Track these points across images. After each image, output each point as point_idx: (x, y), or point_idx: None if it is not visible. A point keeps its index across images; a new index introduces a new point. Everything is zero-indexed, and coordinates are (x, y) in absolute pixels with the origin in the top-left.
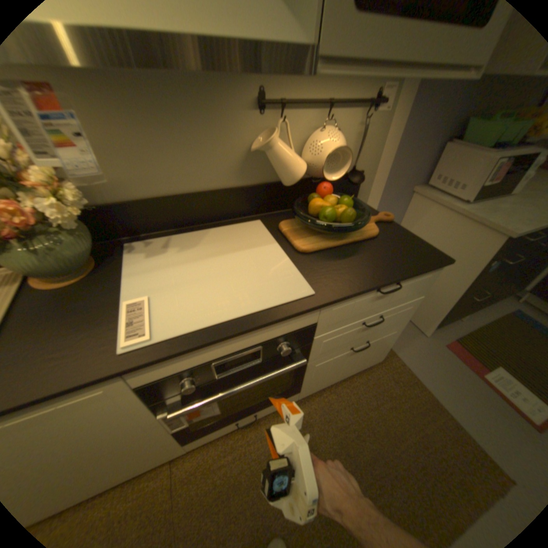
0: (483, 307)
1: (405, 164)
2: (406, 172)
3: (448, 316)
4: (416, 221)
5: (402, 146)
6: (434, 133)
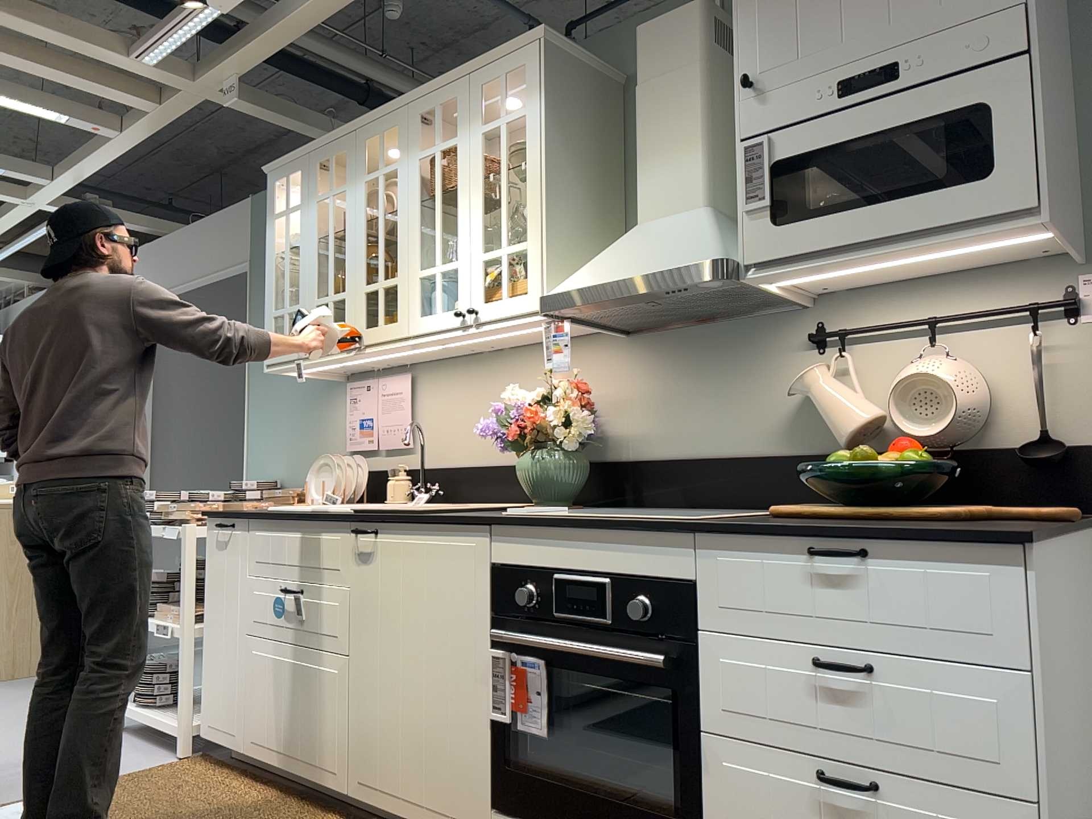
0: None
1: None
2: None
3: None
4: None
5: None
6: None
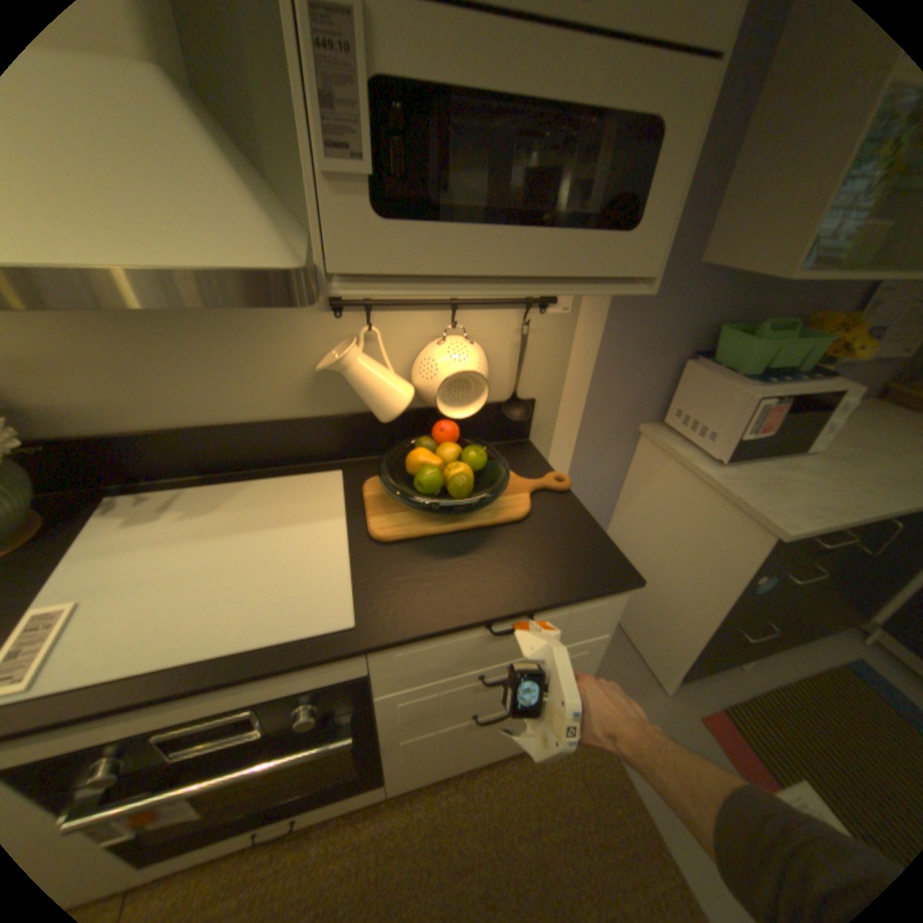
0: (779, 651)
1: (614, 390)
2: (619, 402)
3: (698, 663)
4: (646, 481)
5: (604, 363)
6: (662, 345)
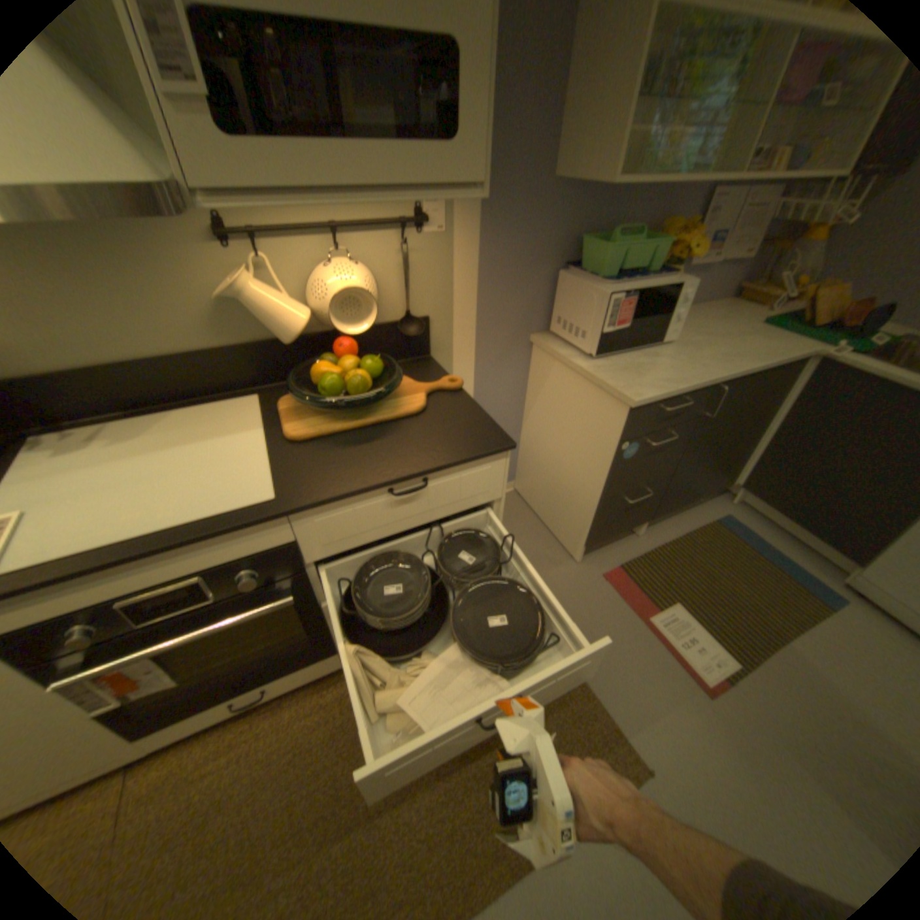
0: (661, 513)
1: (500, 303)
2: (507, 315)
3: (593, 528)
4: (541, 385)
5: (486, 278)
6: (536, 258)
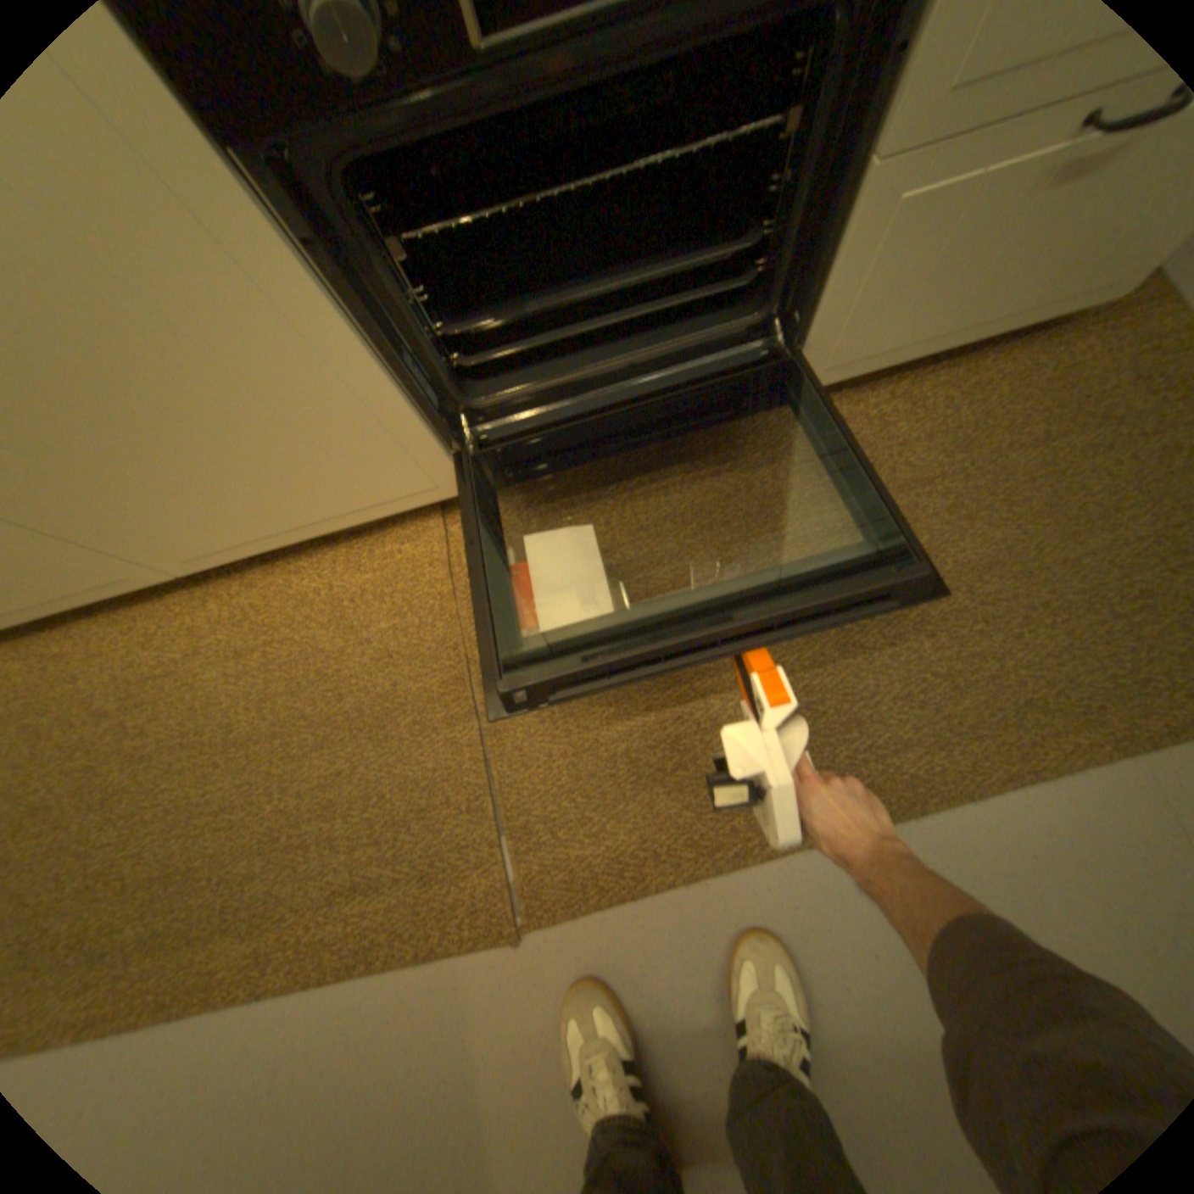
0: None
1: None
2: None
3: None
4: None
5: None
6: None
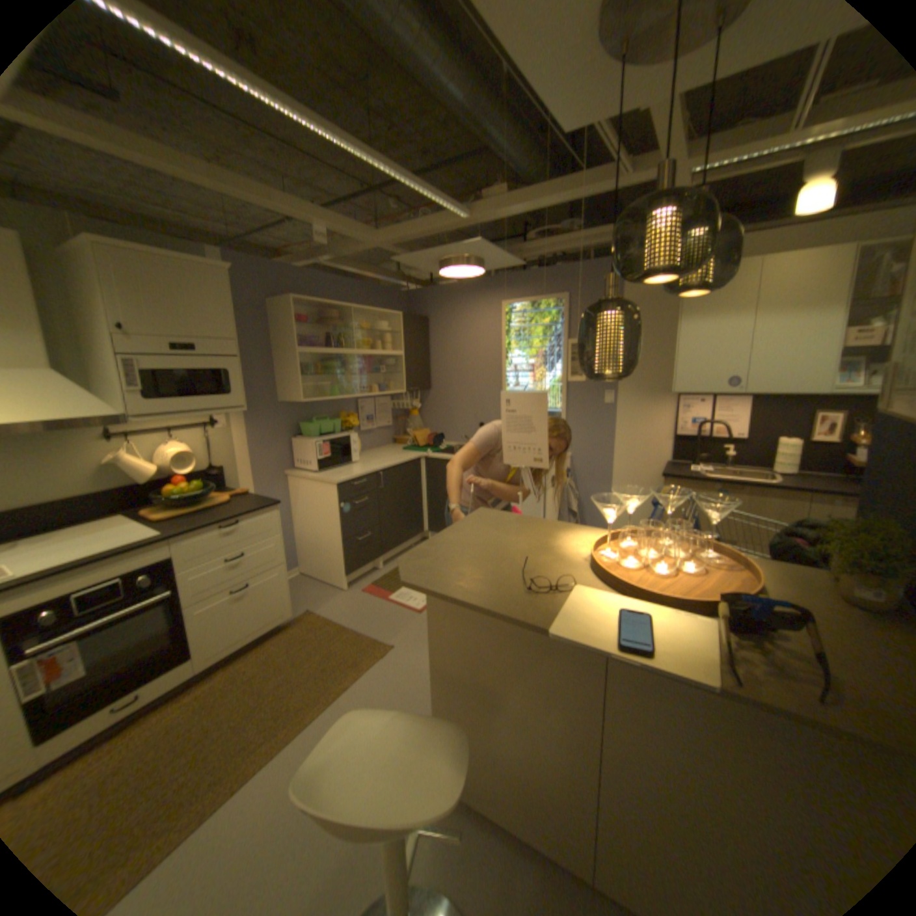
0: (386, 551)
1: (264, 457)
2: (269, 462)
3: (345, 561)
4: (298, 496)
5: (253, 446)
6: (278, 435)
